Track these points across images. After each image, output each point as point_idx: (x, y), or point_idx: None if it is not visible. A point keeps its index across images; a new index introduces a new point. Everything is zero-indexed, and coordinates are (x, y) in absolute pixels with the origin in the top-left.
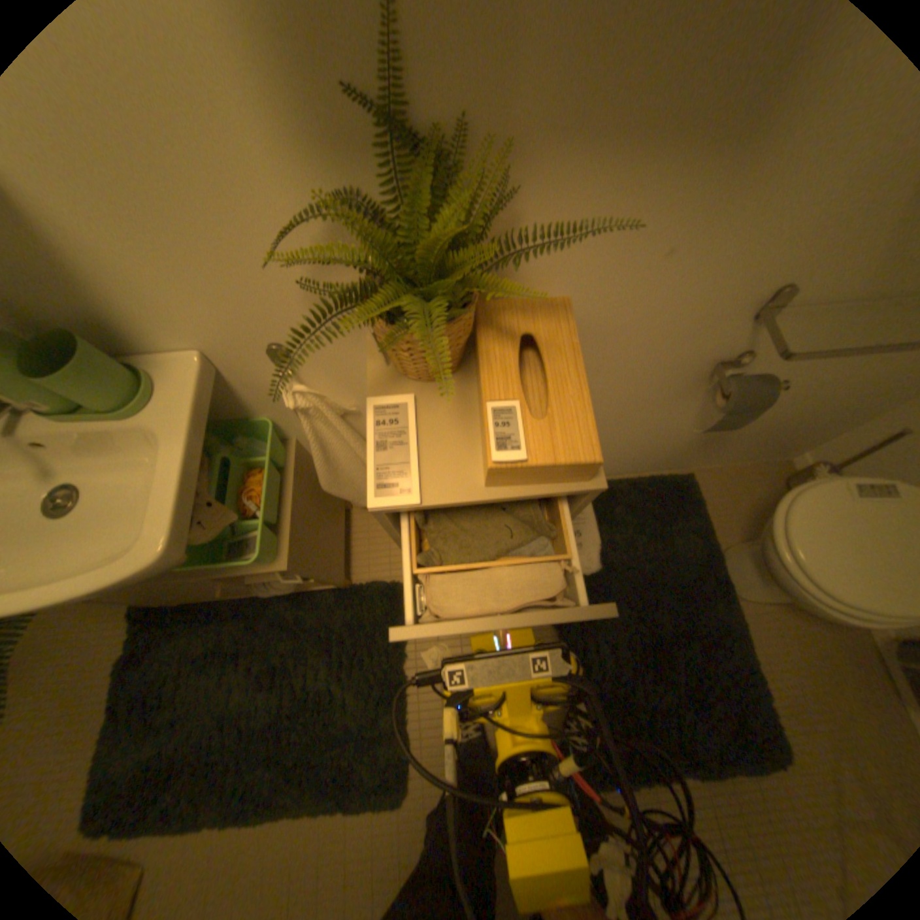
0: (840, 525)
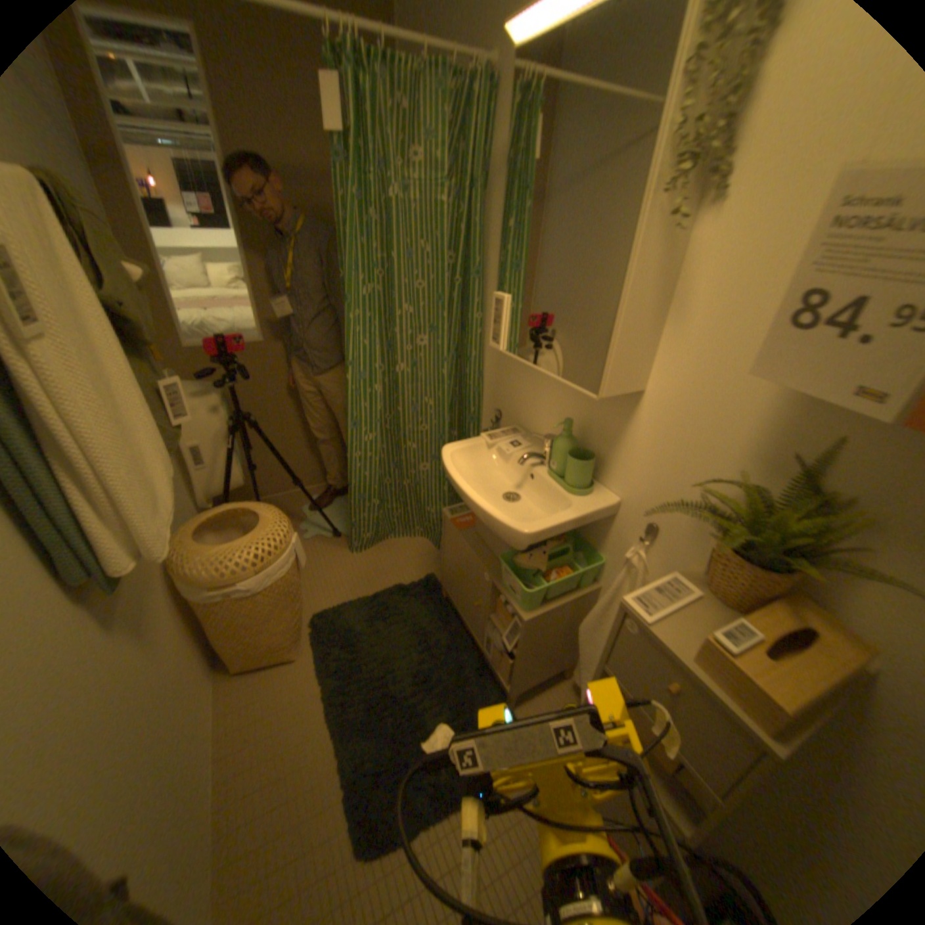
0: None
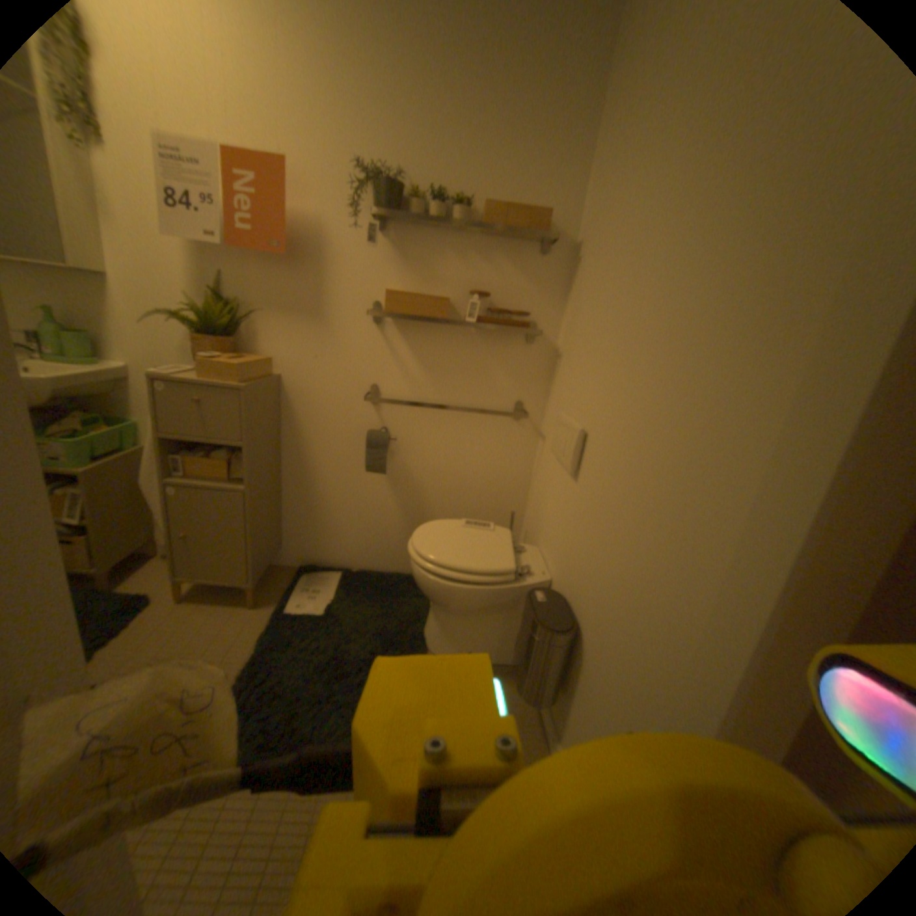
0: (450, 531)
